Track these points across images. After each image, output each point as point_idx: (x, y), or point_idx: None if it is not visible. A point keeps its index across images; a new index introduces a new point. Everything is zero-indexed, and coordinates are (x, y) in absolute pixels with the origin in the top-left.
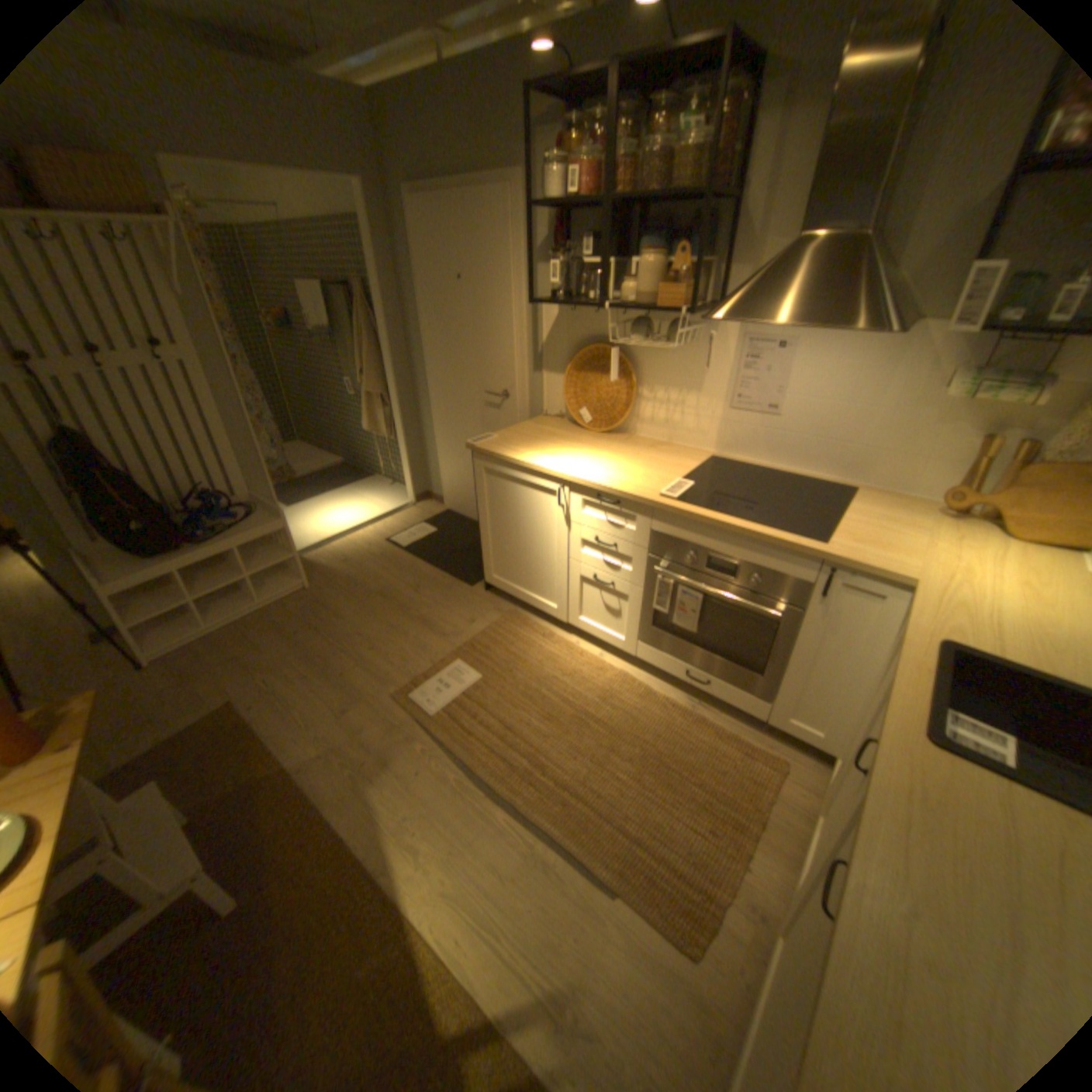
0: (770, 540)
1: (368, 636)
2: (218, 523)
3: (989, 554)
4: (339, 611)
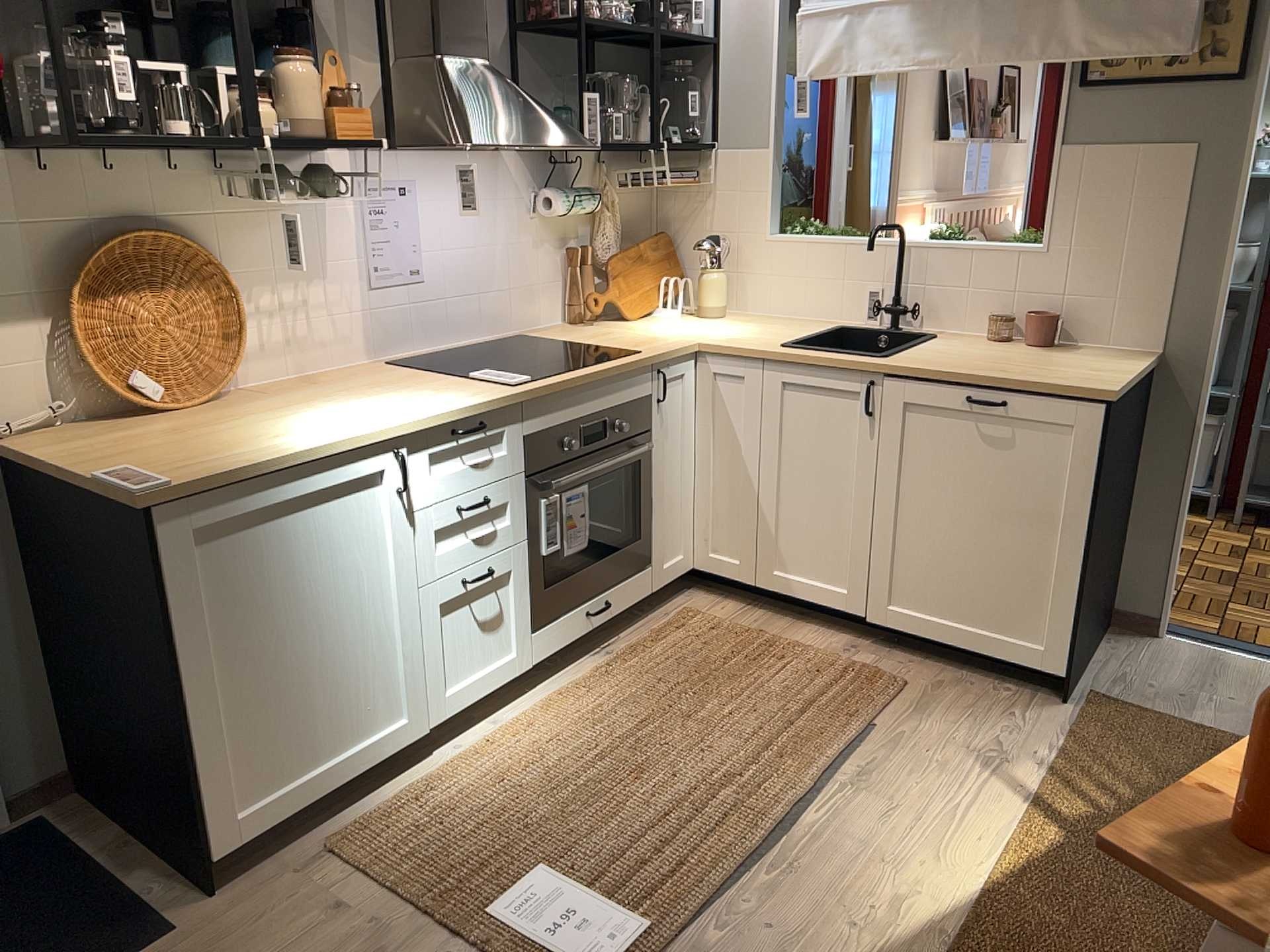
0: (626, 367)
1: None
2: None
3: (654, 327)
4: None
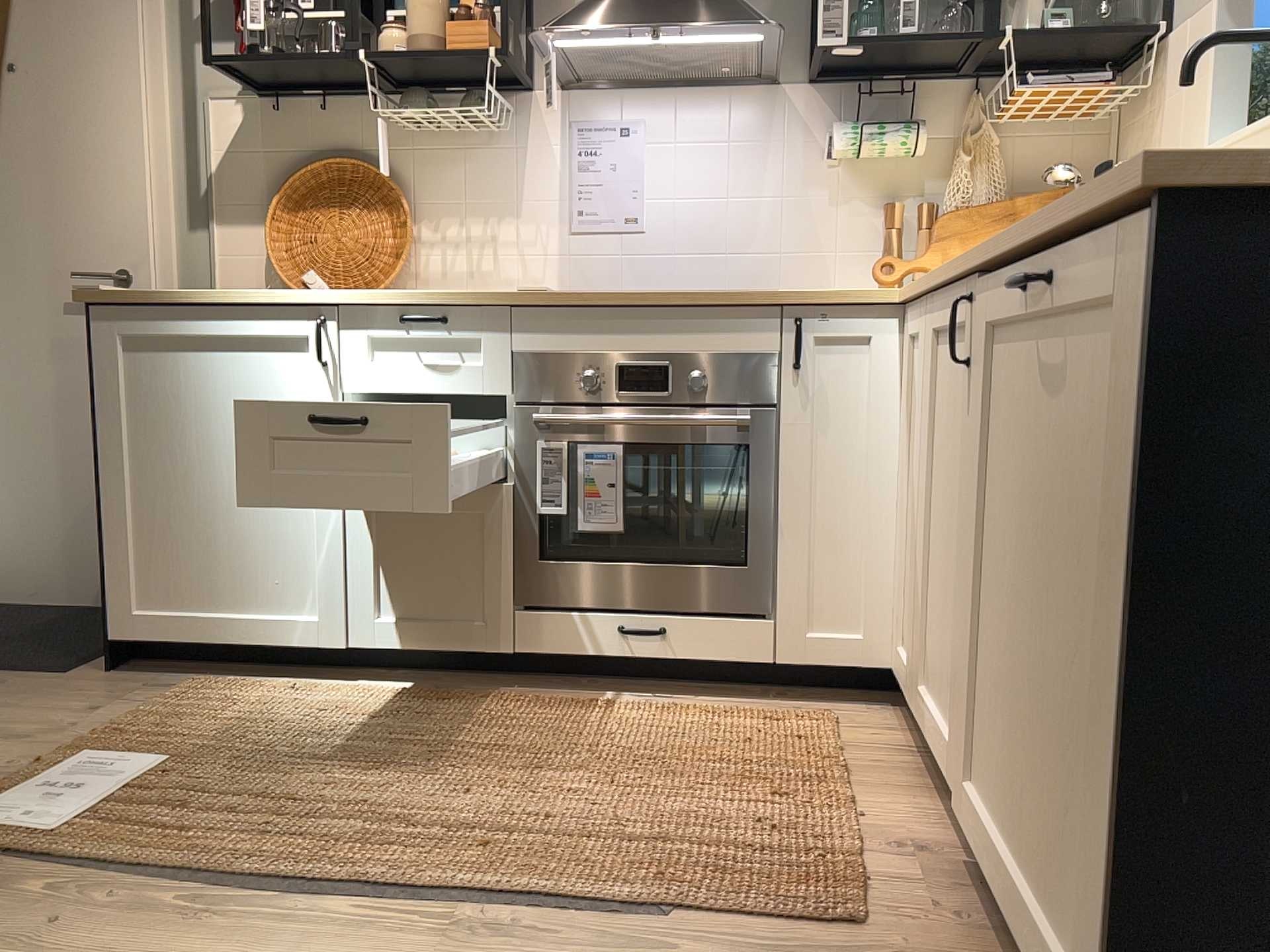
0: (709, 299)
1: None
2: None
3: None
4: None
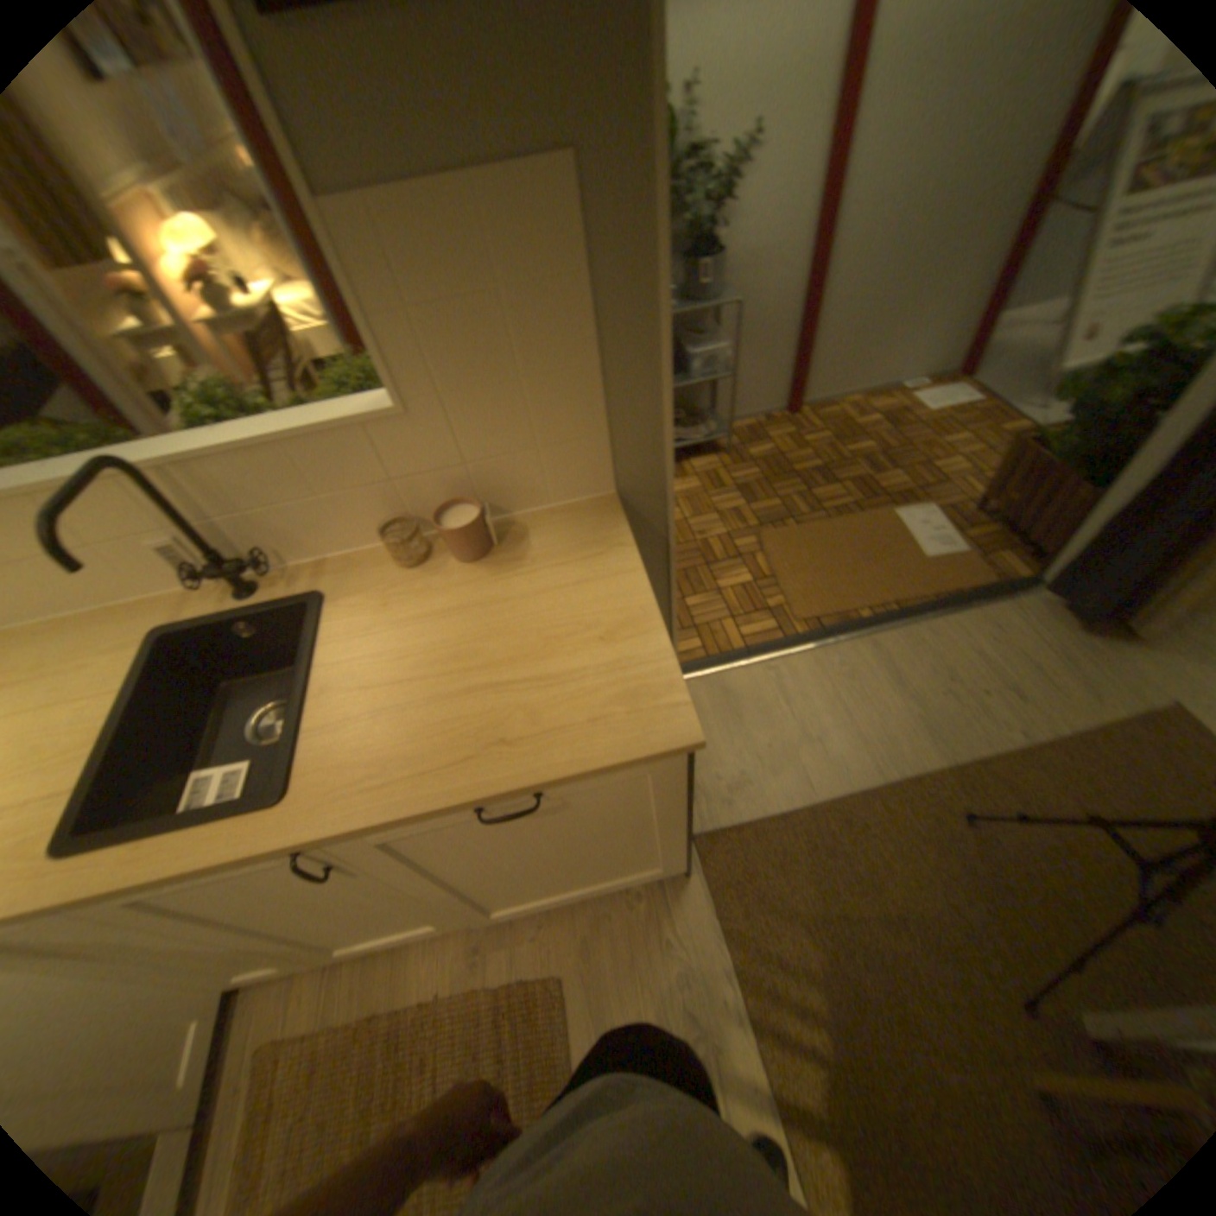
0: None
1: None
2: None
3: None
4: None
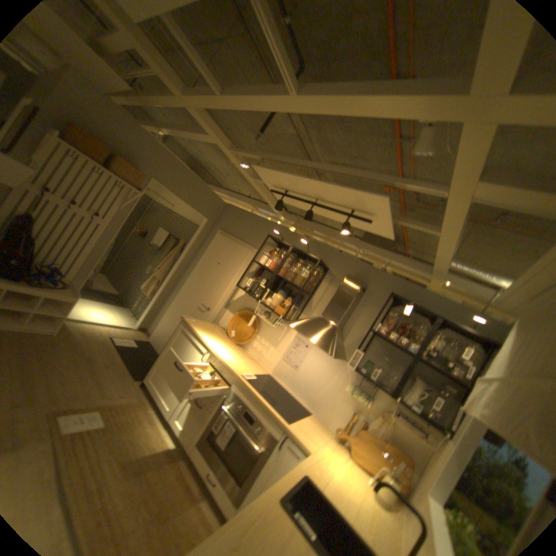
0: (270, 414)
1: (63, 375)
2: (46, 282)
3: (341, 461)
4: (59, 355)
